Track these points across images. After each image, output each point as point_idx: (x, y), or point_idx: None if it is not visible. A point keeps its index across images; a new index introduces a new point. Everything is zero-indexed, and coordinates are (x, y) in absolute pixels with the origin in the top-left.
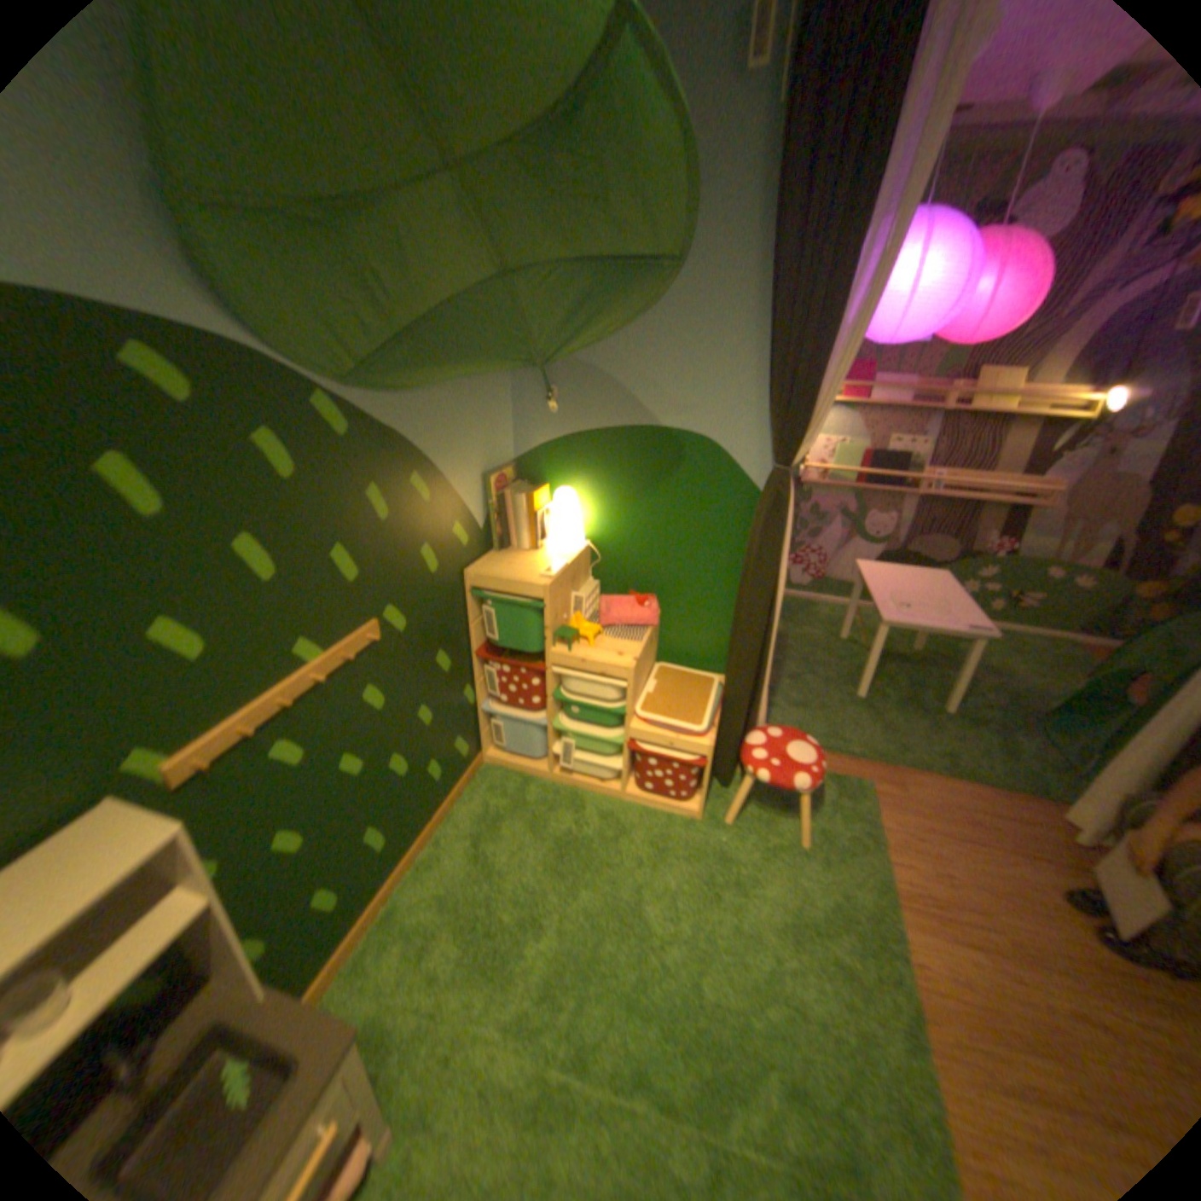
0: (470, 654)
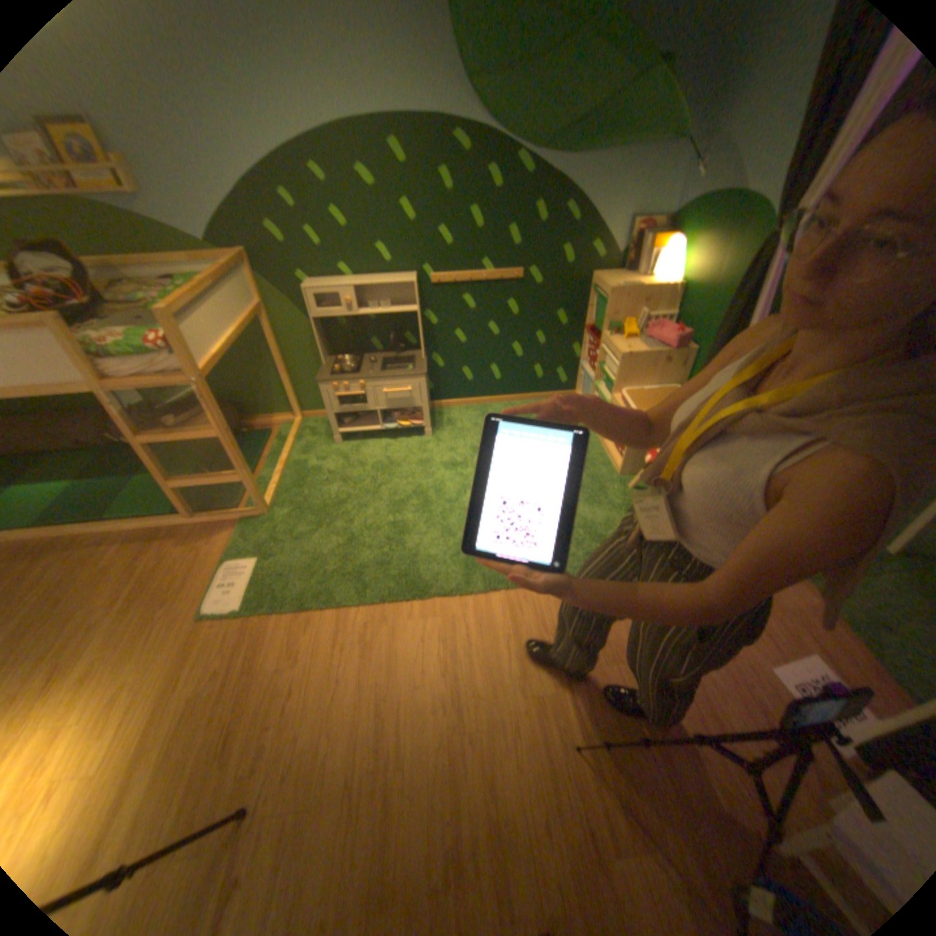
0: (583, 327)
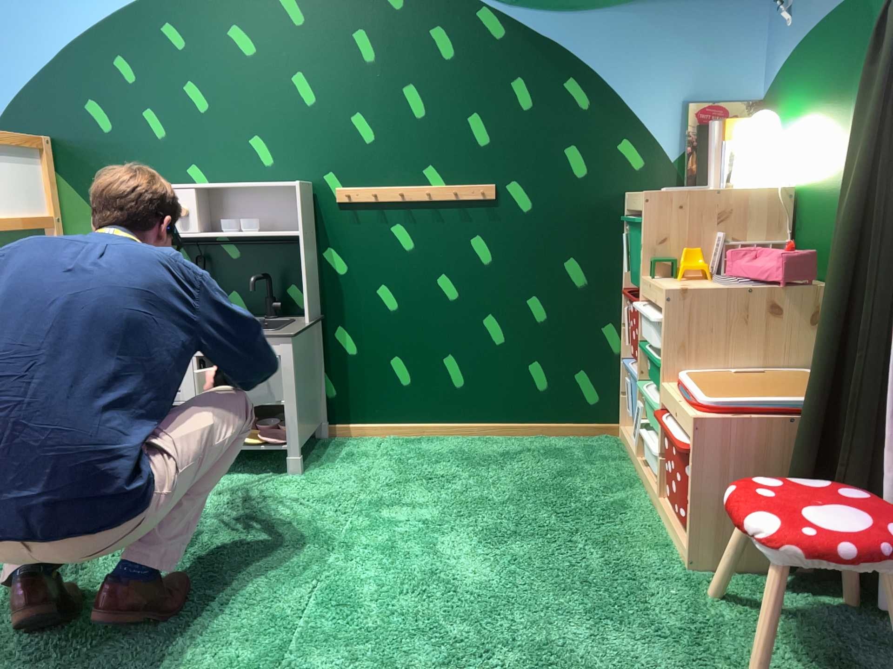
0: (620, 290)
